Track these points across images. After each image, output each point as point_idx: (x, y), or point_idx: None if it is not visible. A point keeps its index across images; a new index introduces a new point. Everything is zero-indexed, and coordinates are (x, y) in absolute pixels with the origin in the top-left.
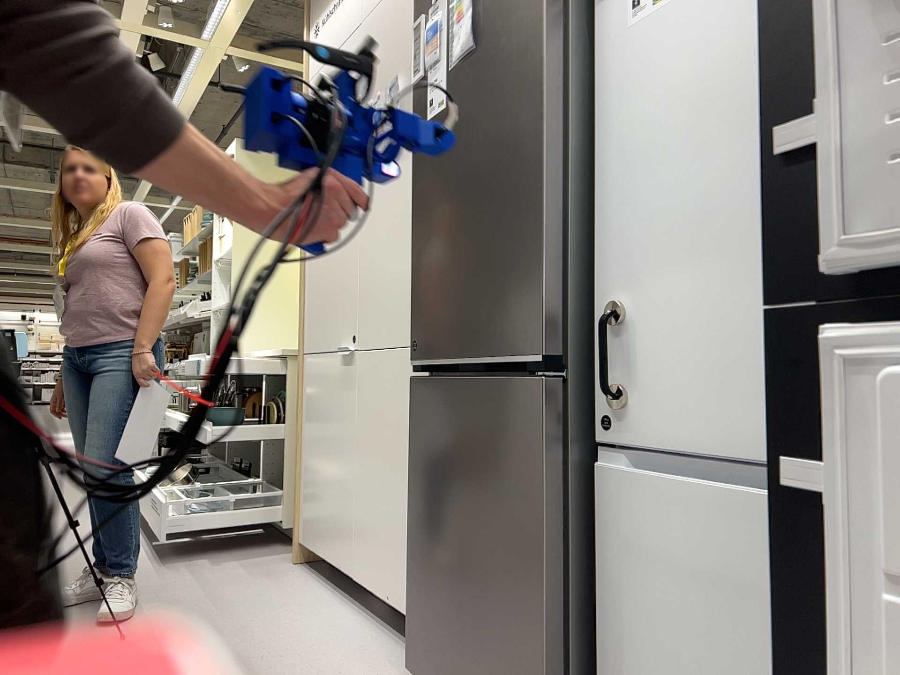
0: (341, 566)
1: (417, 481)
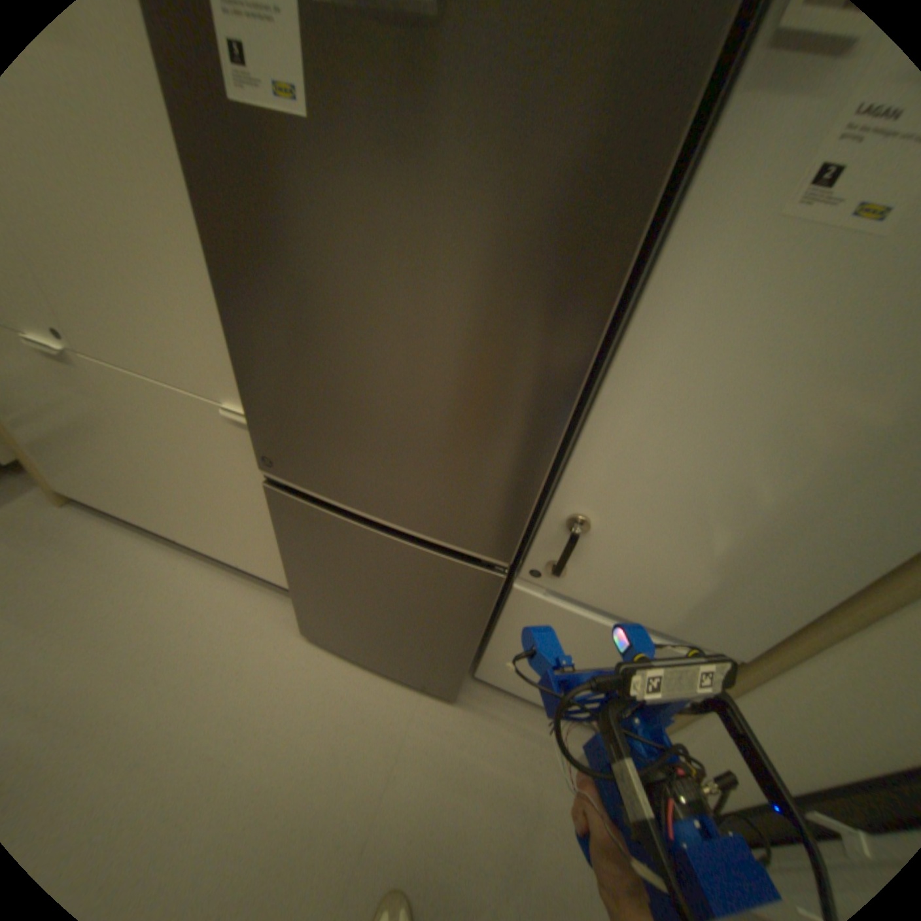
0: (148, 528)
1: (295, 559)
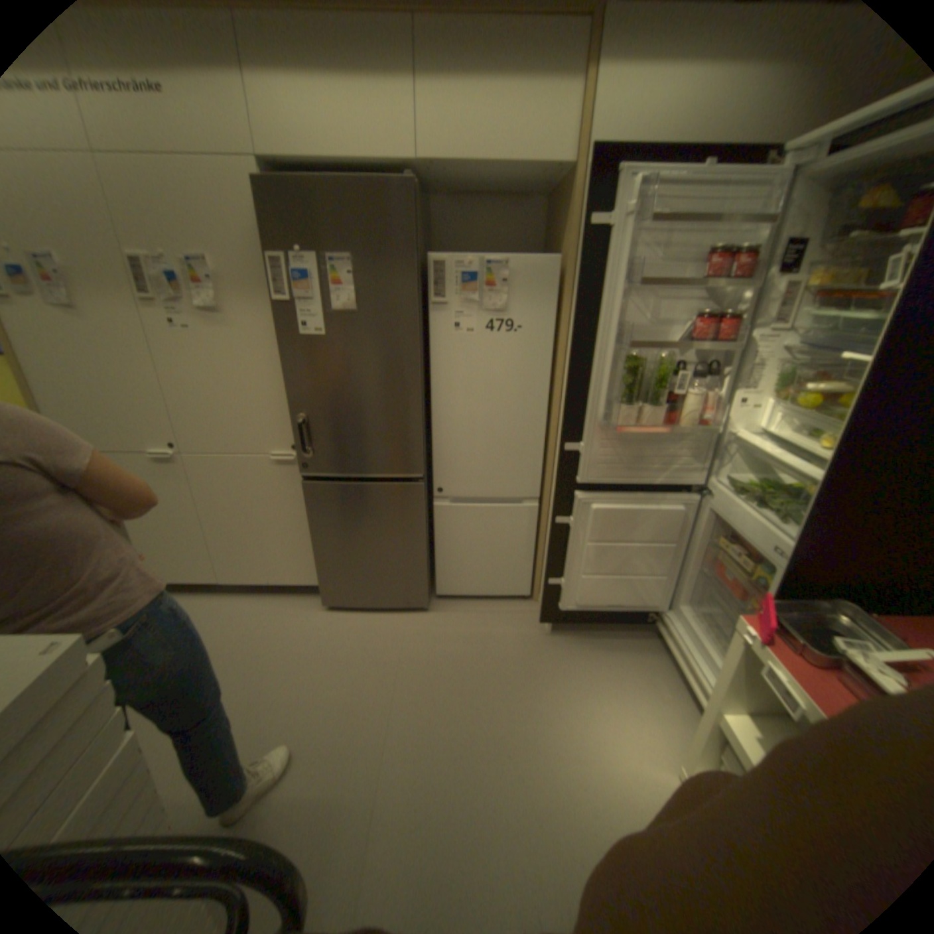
0: (196, 581)
1: (319, 529)
